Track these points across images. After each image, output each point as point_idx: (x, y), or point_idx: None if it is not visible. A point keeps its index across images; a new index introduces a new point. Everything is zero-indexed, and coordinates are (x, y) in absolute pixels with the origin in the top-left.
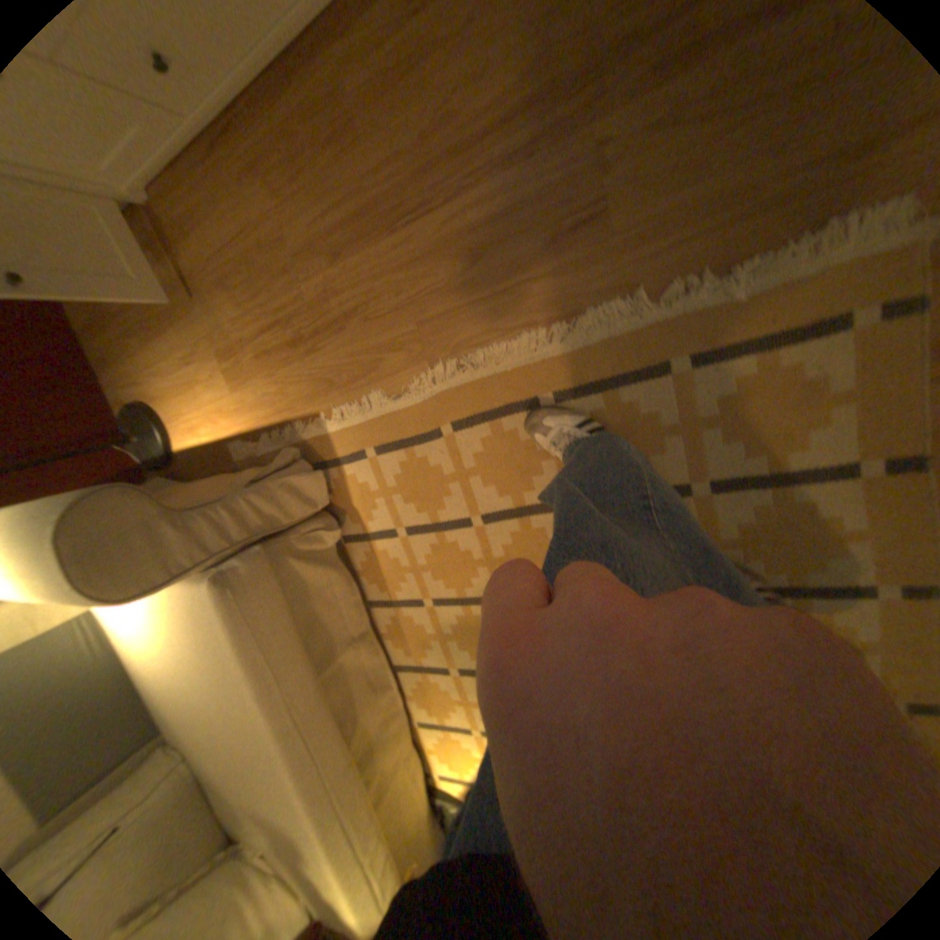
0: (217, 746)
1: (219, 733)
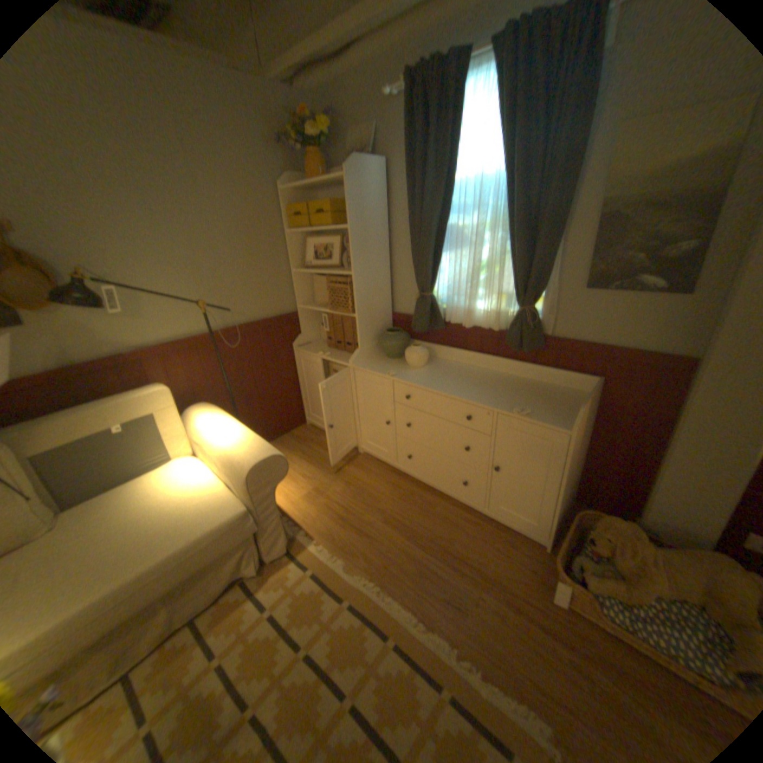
0: (102, 547)
1: (120, 545)
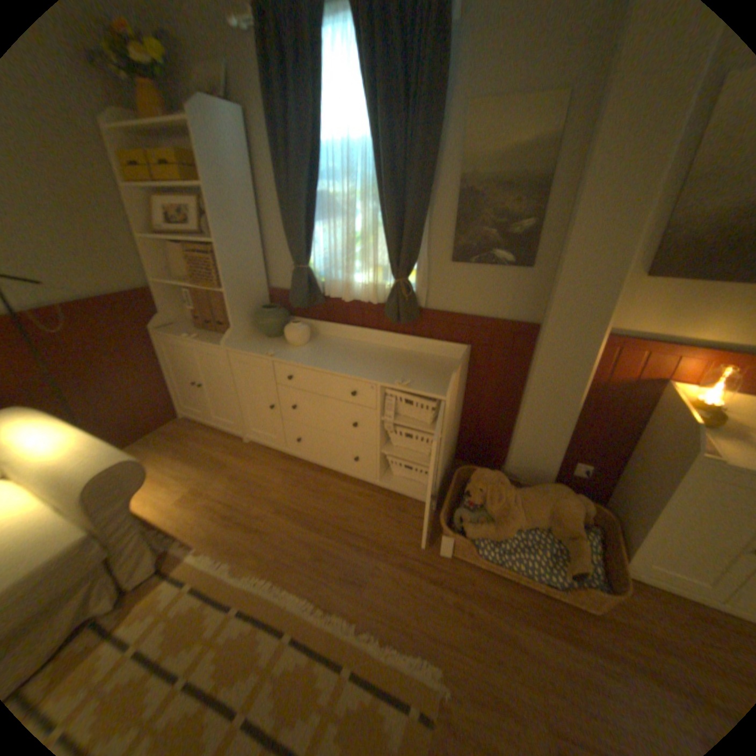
0: None
1: None
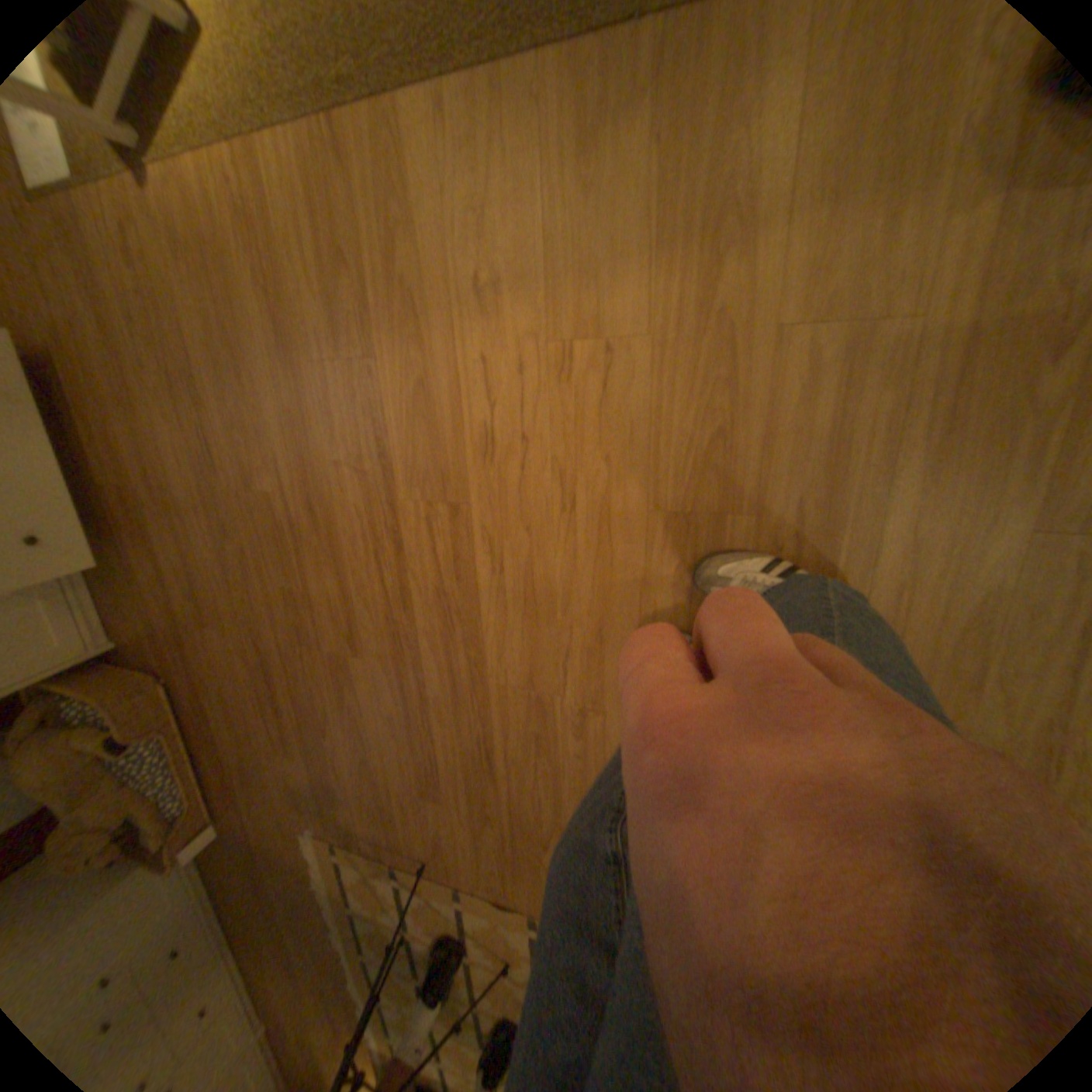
0: None
1: None
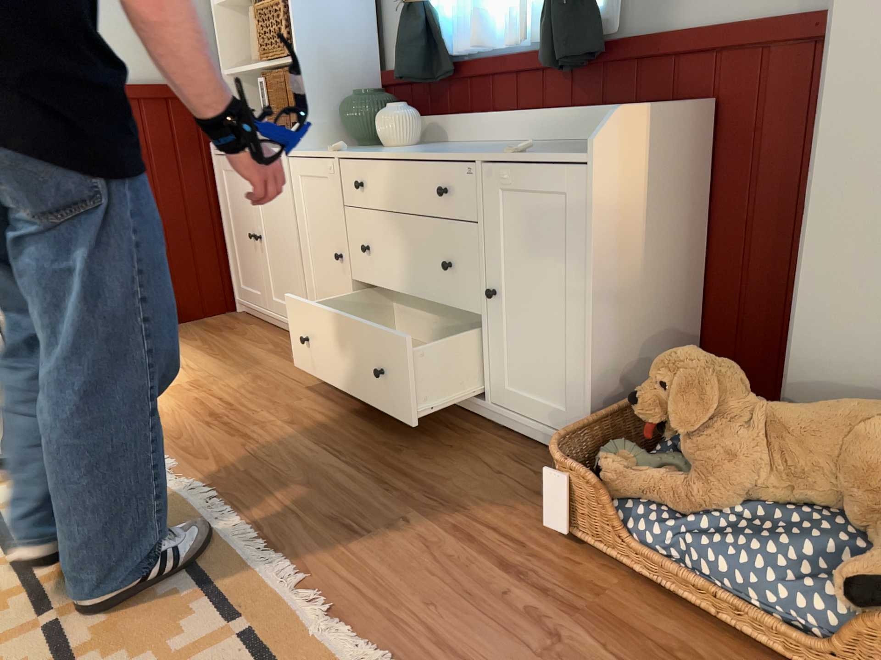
0: None
1: None
